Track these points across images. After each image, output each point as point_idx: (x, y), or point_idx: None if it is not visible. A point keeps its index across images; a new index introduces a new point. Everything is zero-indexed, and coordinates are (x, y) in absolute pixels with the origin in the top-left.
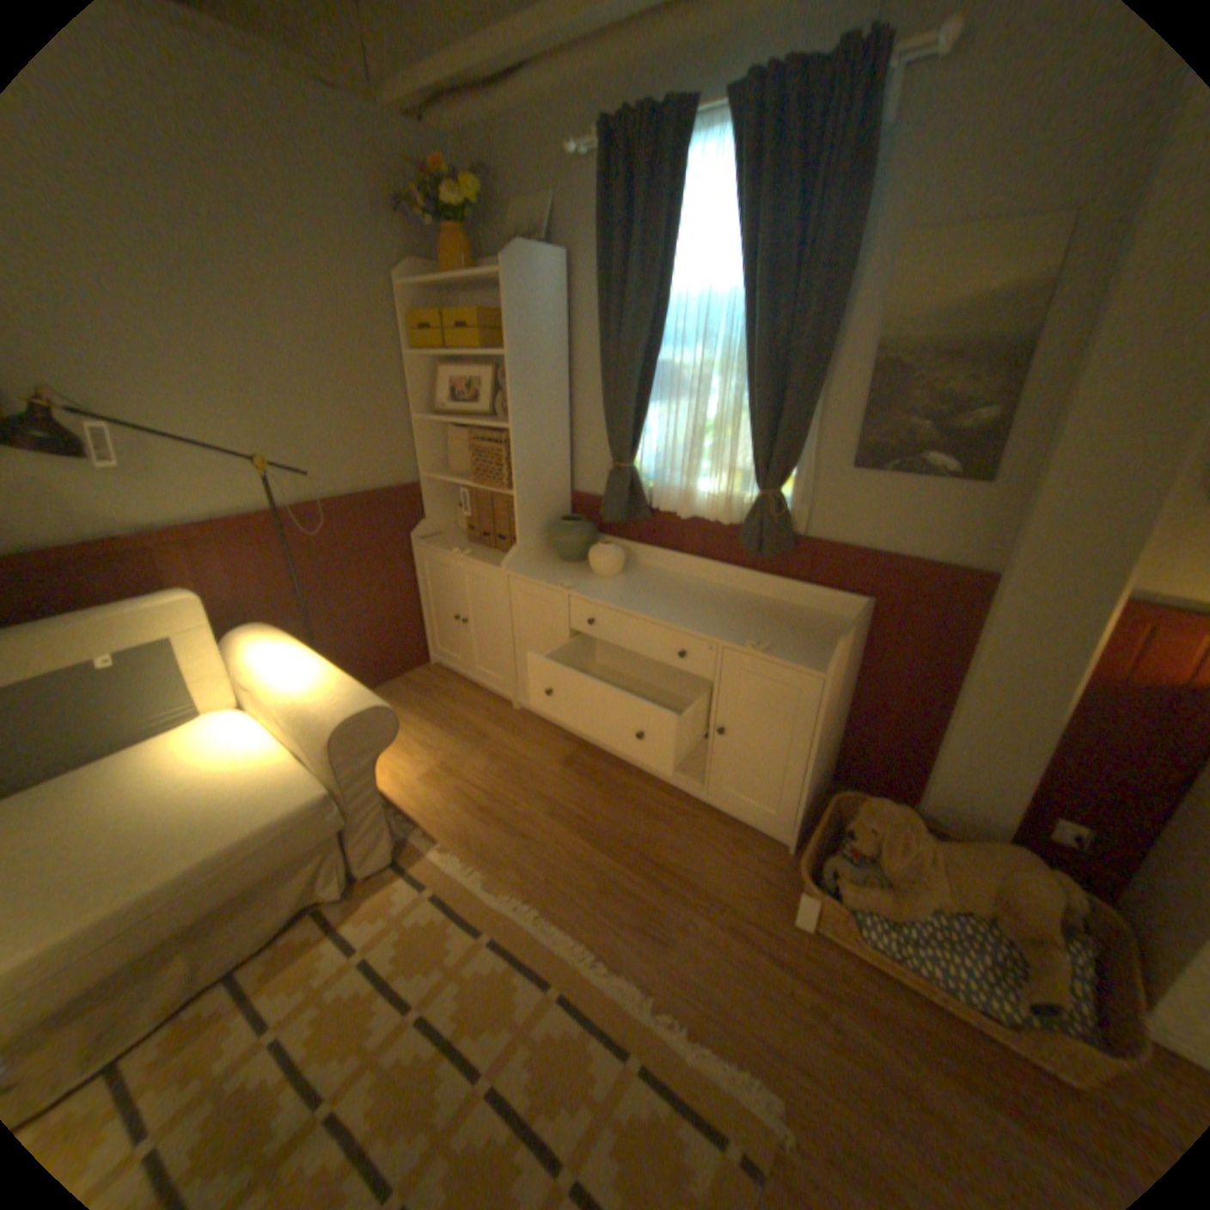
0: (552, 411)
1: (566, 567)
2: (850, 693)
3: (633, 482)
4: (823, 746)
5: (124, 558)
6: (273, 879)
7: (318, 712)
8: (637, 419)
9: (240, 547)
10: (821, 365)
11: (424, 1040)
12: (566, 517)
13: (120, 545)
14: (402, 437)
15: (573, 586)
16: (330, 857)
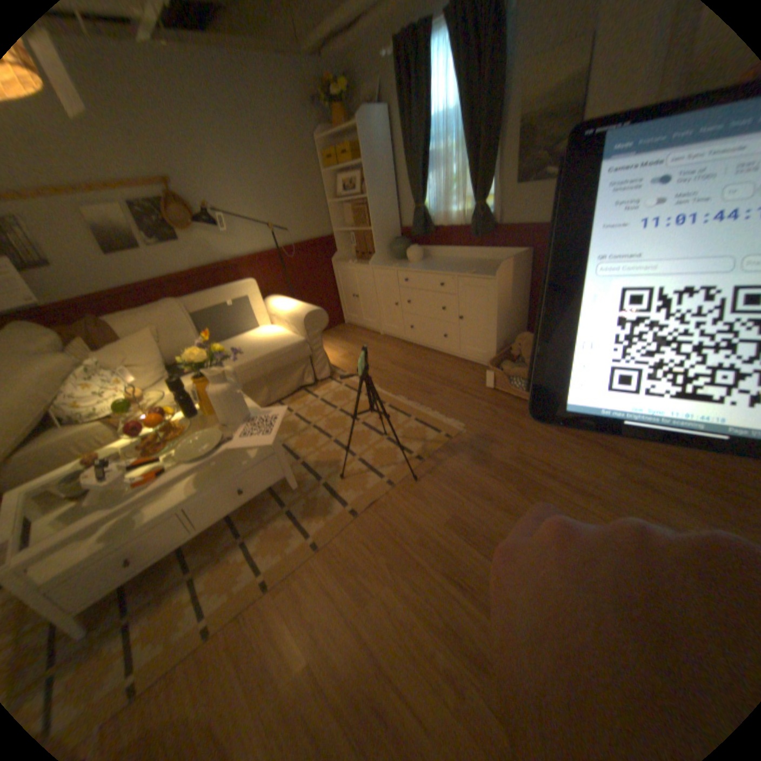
0: (386, 185)
1: (398, 260)
2: (526, 296)
3: (425, 213)
4: (504, 315)
5: (229, 268)
6: (290, 368)
7: (299, 311)
8: (422, 180)
9: (265, 264)
10: (495, 133)
11: (342, 412)
12: (397, 237)
13: (228, 262)
14: (323, 211)
15: (399, 265)
16: (308, 366)
